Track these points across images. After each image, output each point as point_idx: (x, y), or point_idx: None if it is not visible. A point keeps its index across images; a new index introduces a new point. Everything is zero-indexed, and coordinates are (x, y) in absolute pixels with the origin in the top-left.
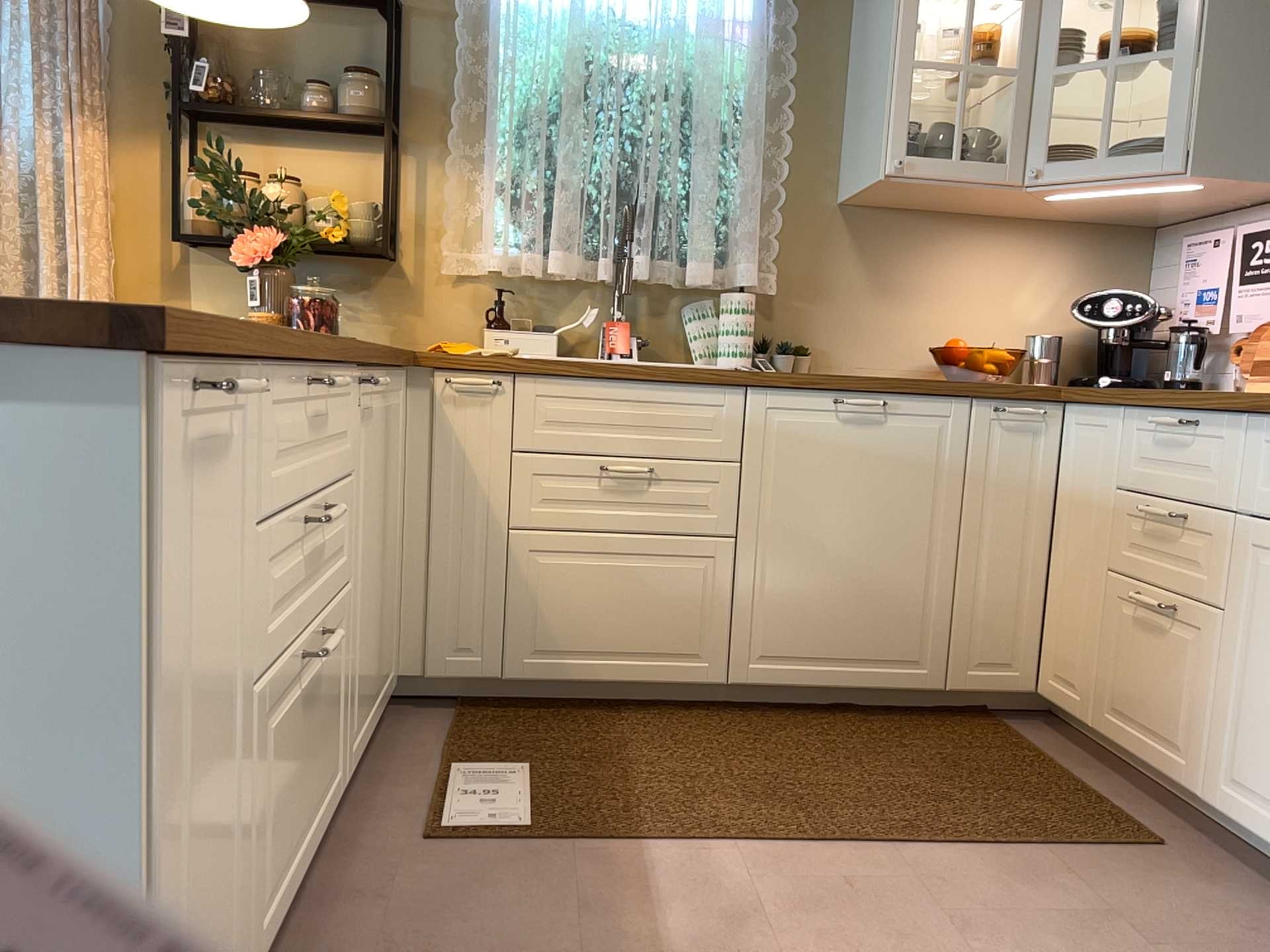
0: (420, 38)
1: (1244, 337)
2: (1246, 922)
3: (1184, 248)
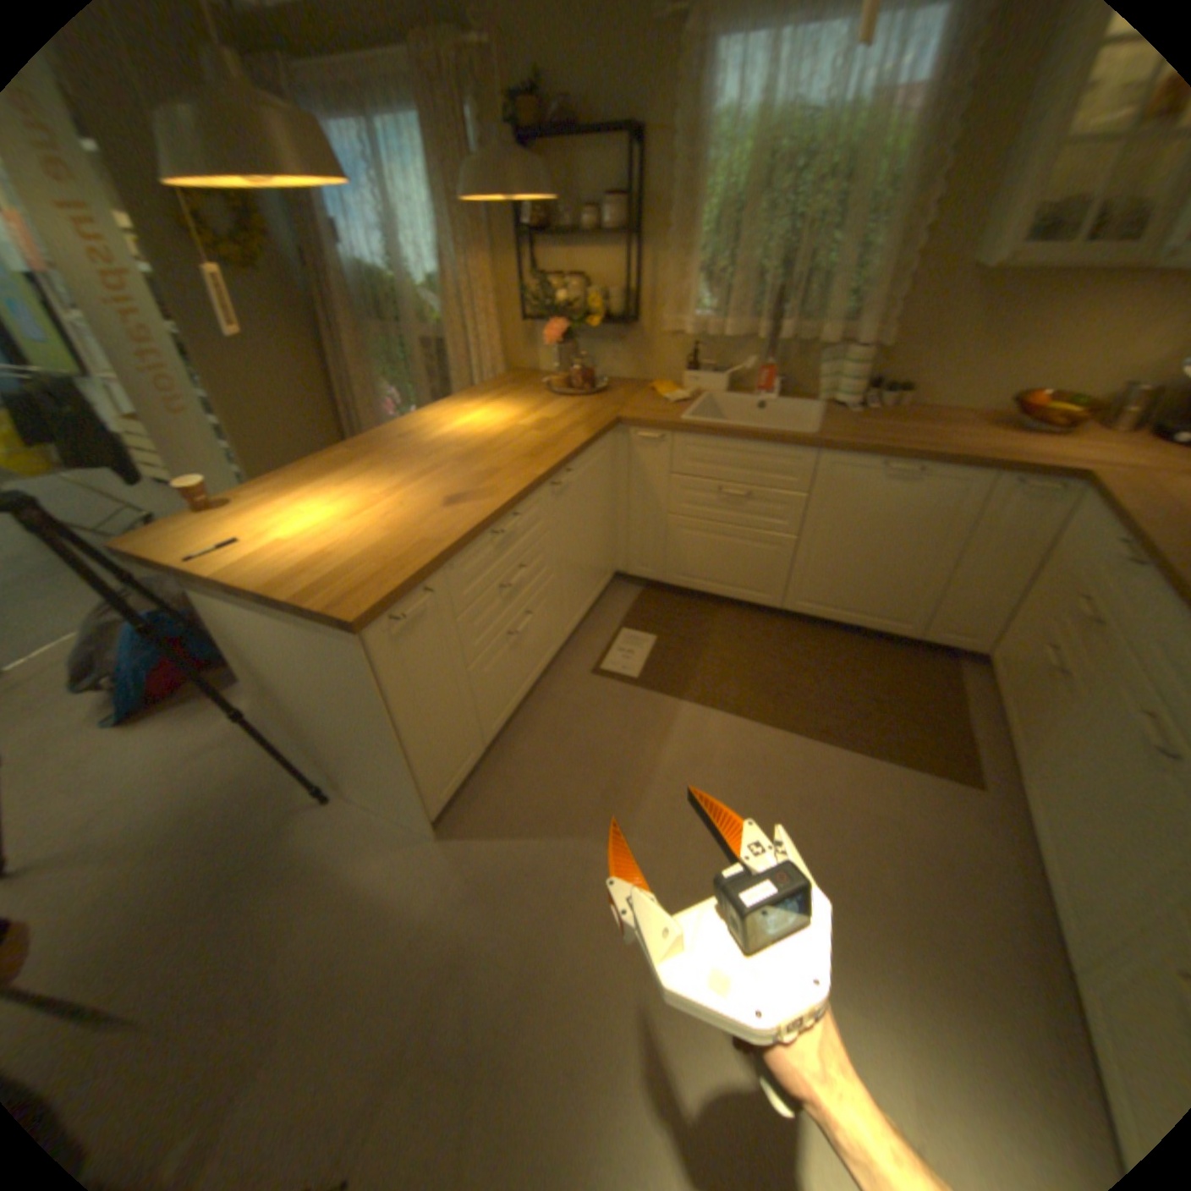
0: (655, 150)
1: None
2: (989, 857)
3: None
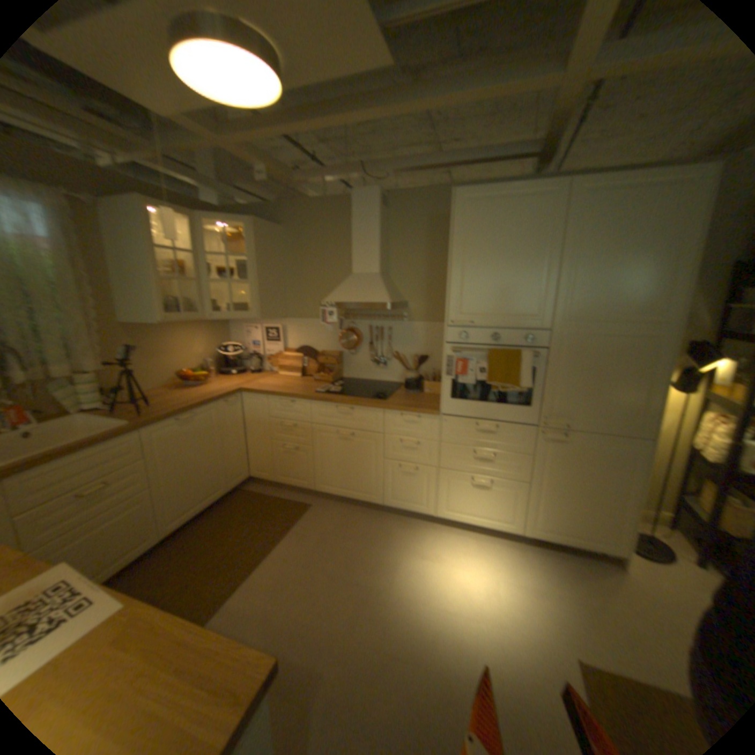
0: None
1: (269, 356)
2: (339, 515)
3: (245, 328)
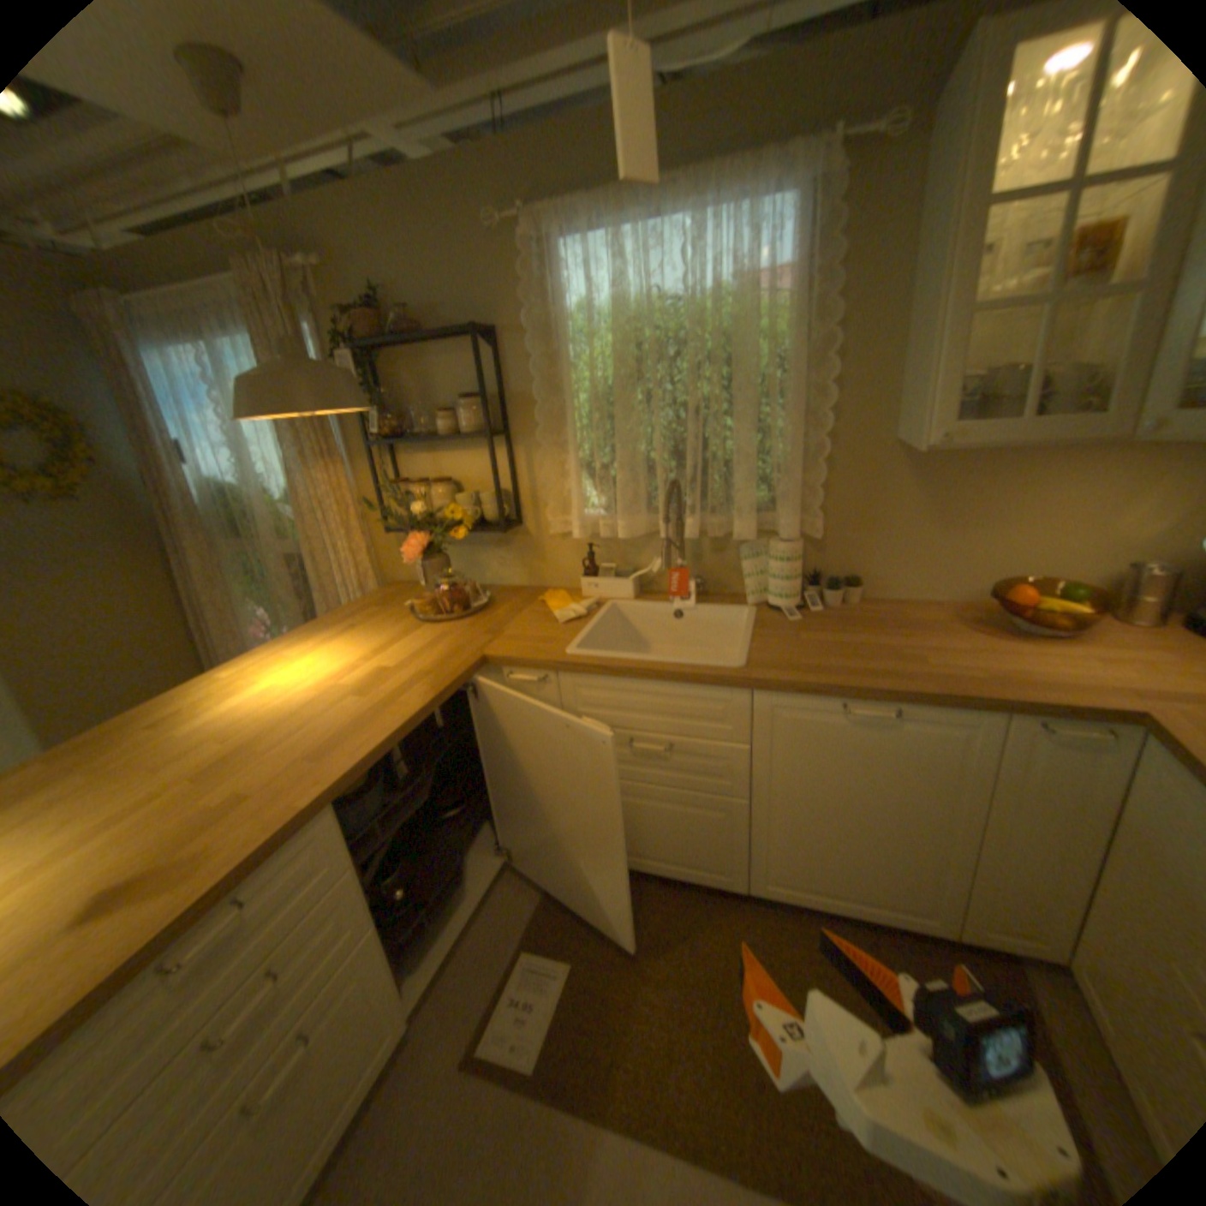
0: (508, 350)
1: None
2: None
3: None
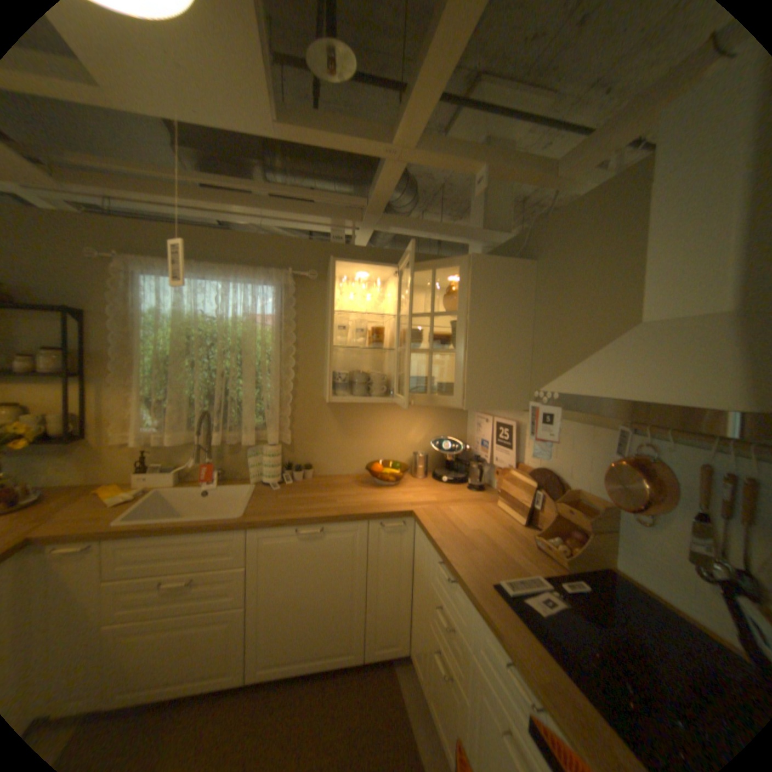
0: (94, 325)
1: (499, 465)
2: None
3: (476, 417)
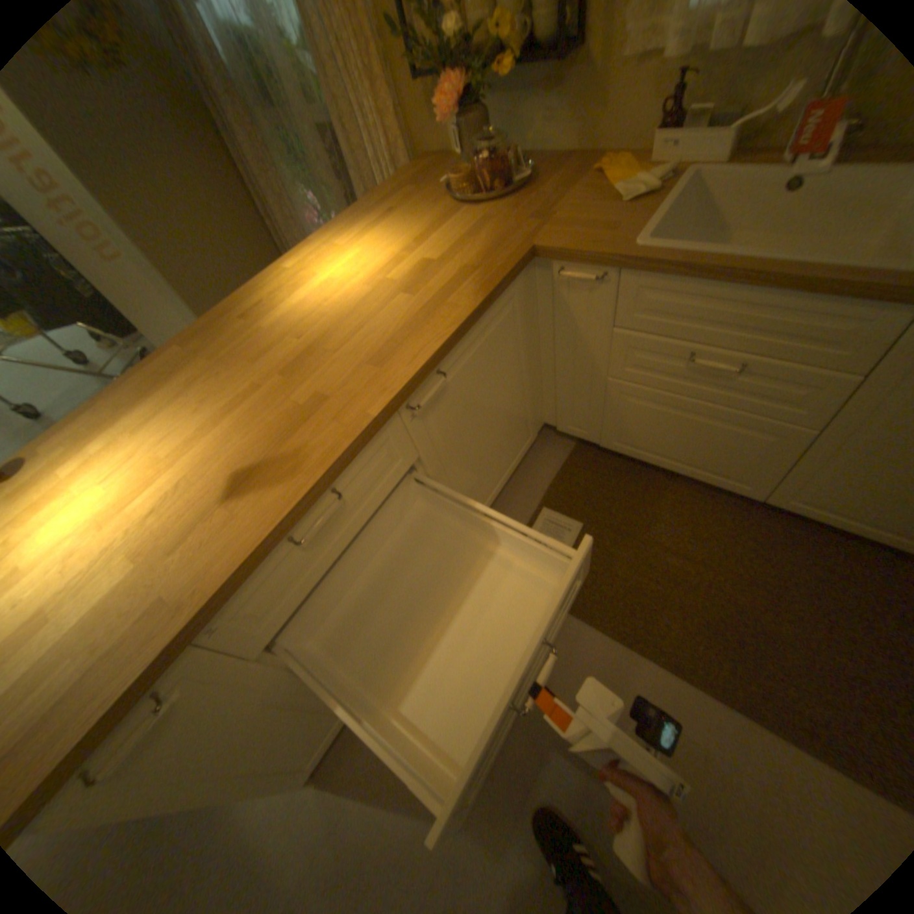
0: None
1: None
2: None
3: None
